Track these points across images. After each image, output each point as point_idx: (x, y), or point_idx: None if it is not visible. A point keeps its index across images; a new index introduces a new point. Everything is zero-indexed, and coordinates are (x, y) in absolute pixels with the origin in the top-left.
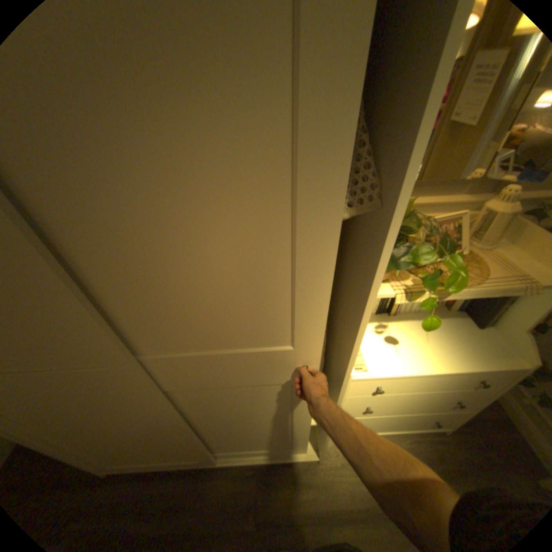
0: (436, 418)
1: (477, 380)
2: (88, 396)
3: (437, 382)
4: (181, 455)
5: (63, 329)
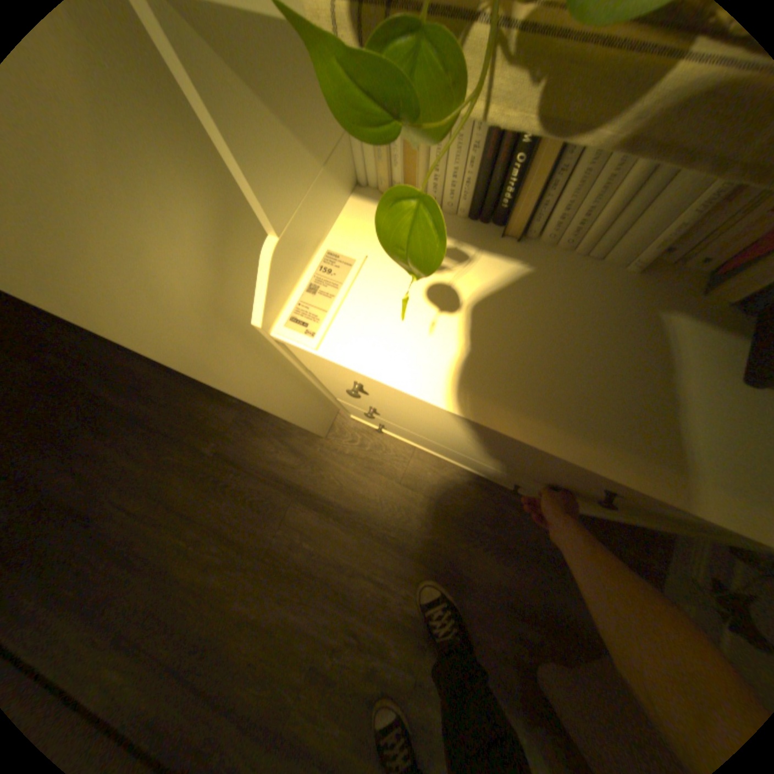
0: (513, 480)
1: (597, 483)
2: None
3: (492, 438)
4: None
5: None
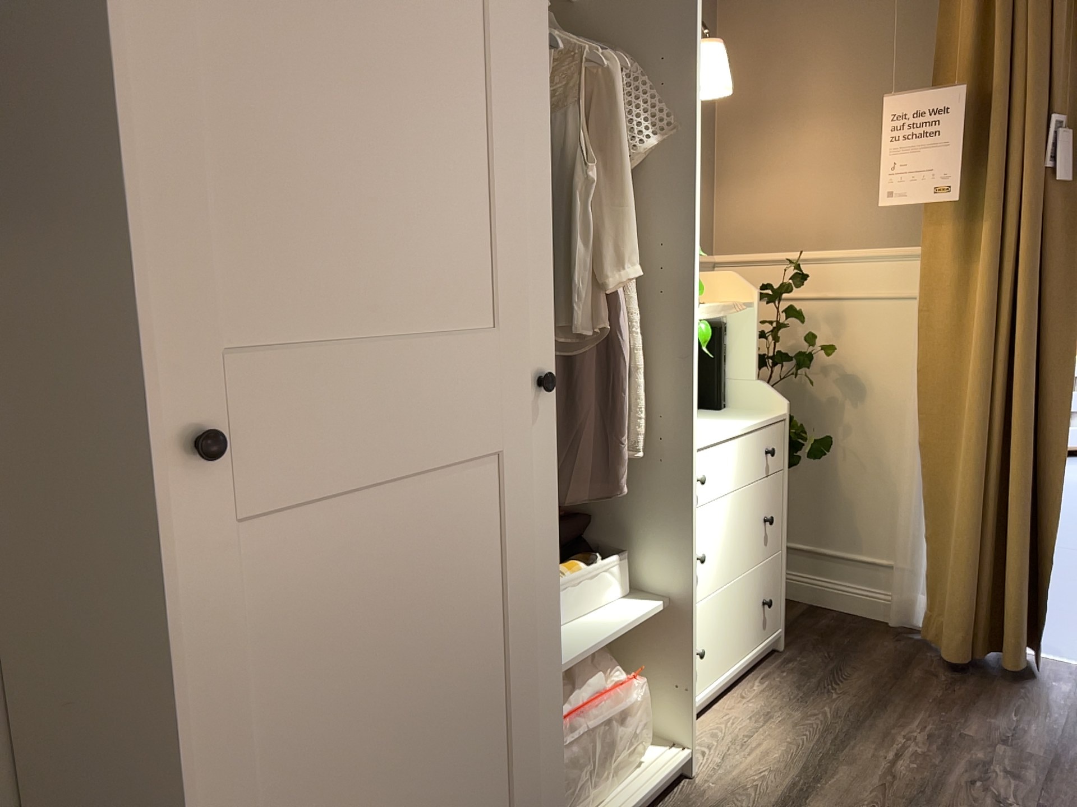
0: (754, 577)
1: (757, 444)
2: (456, 426)
3: (733, 453)
4: (497, 798)
5: (497, 230)
